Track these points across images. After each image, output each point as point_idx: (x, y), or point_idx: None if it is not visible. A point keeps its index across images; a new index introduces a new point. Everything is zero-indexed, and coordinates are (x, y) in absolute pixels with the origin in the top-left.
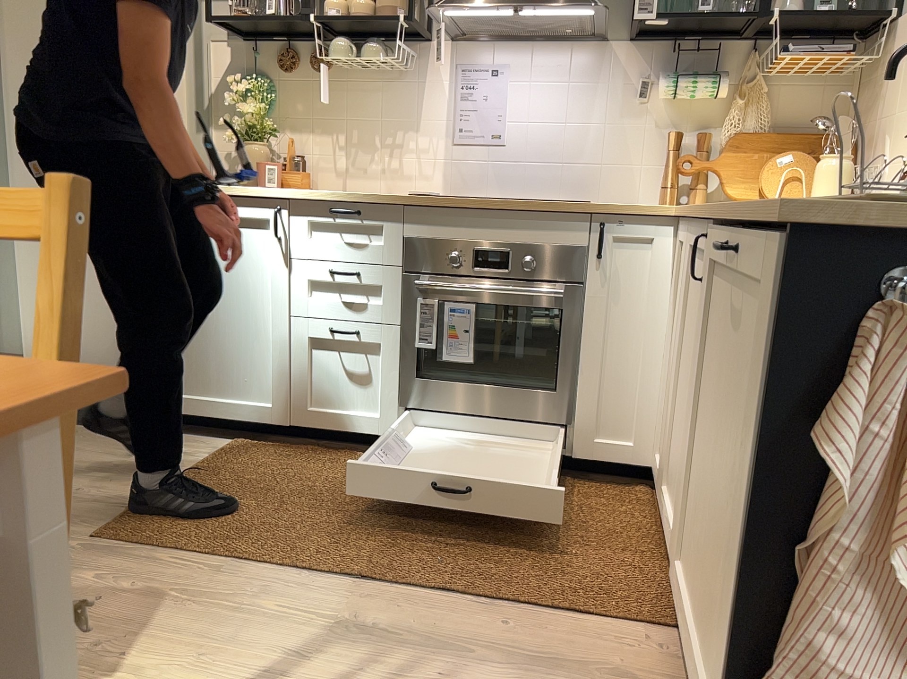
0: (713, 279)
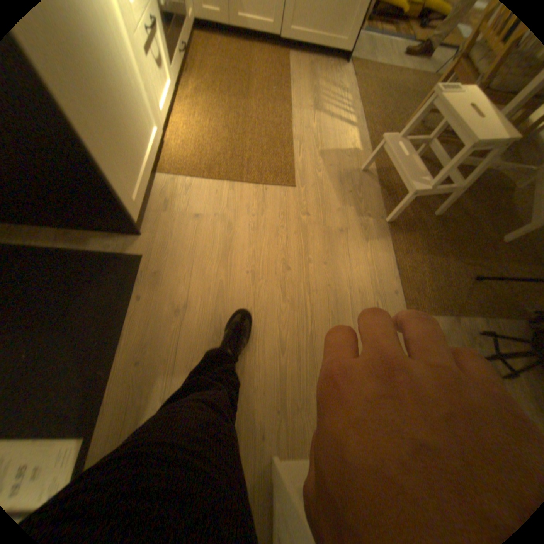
0: None
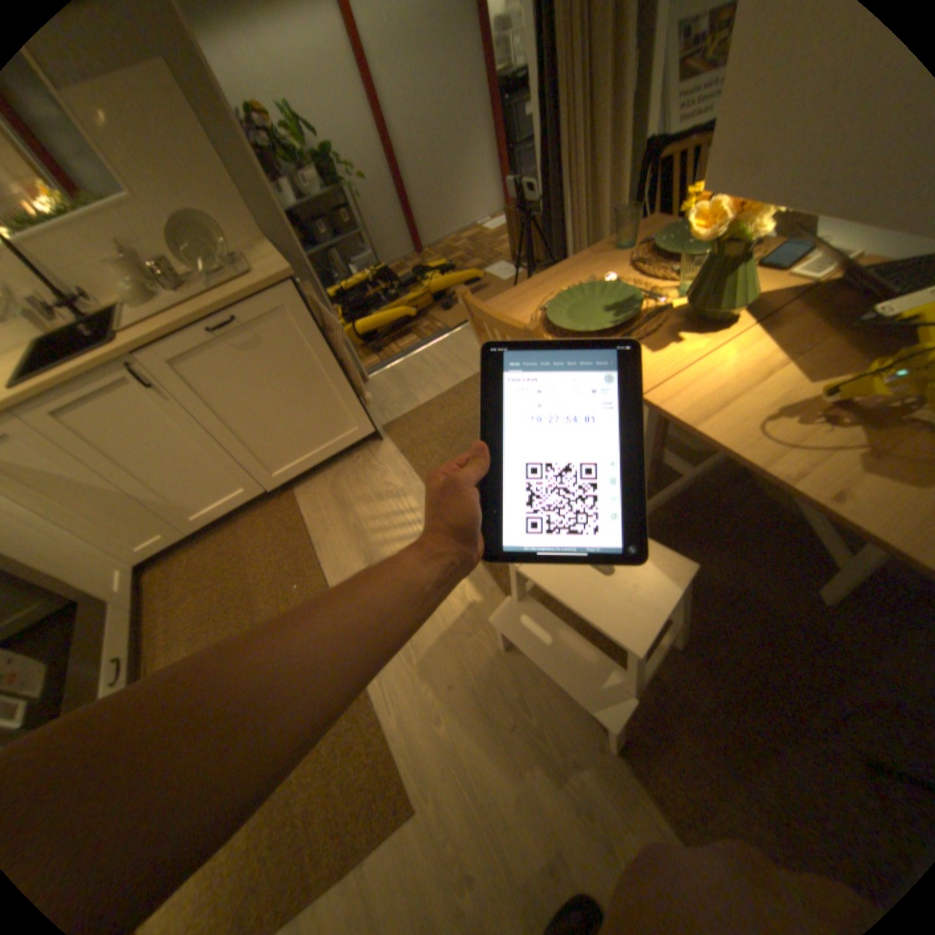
0: (176, 366)
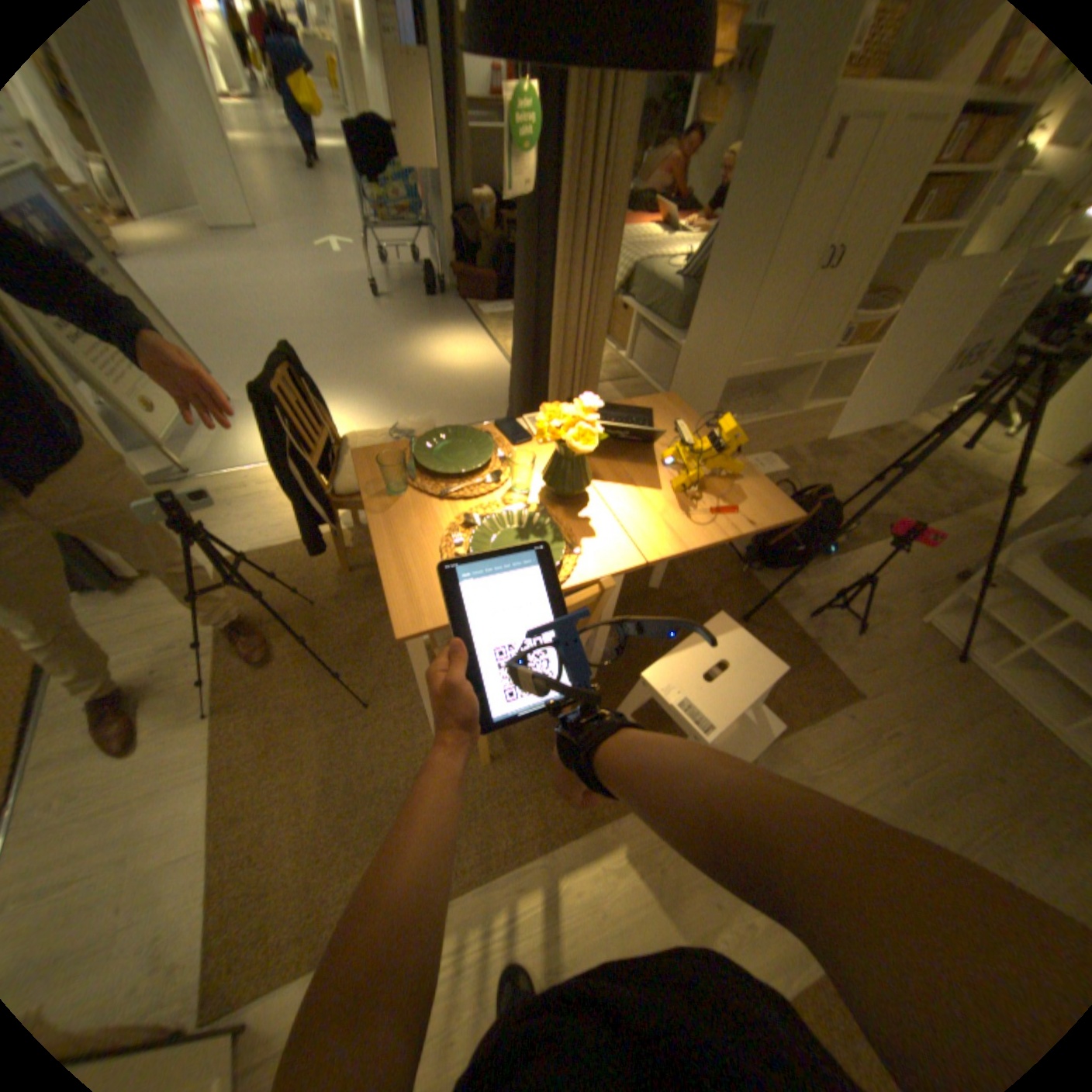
0: None
